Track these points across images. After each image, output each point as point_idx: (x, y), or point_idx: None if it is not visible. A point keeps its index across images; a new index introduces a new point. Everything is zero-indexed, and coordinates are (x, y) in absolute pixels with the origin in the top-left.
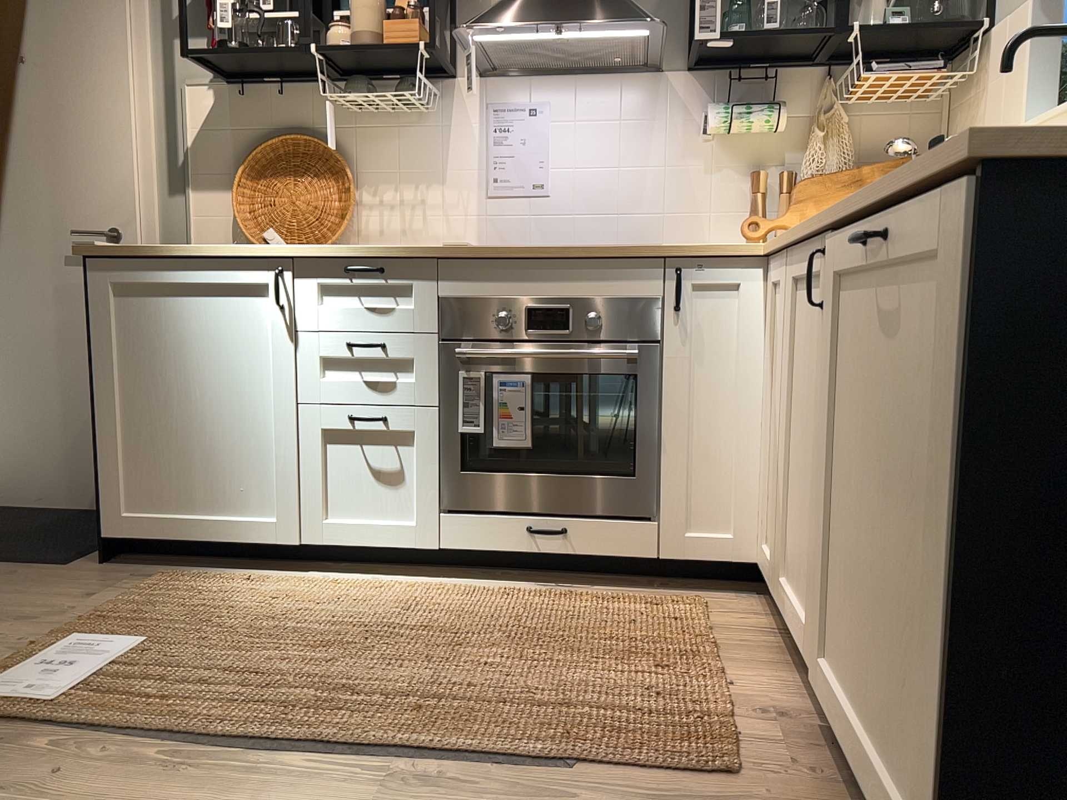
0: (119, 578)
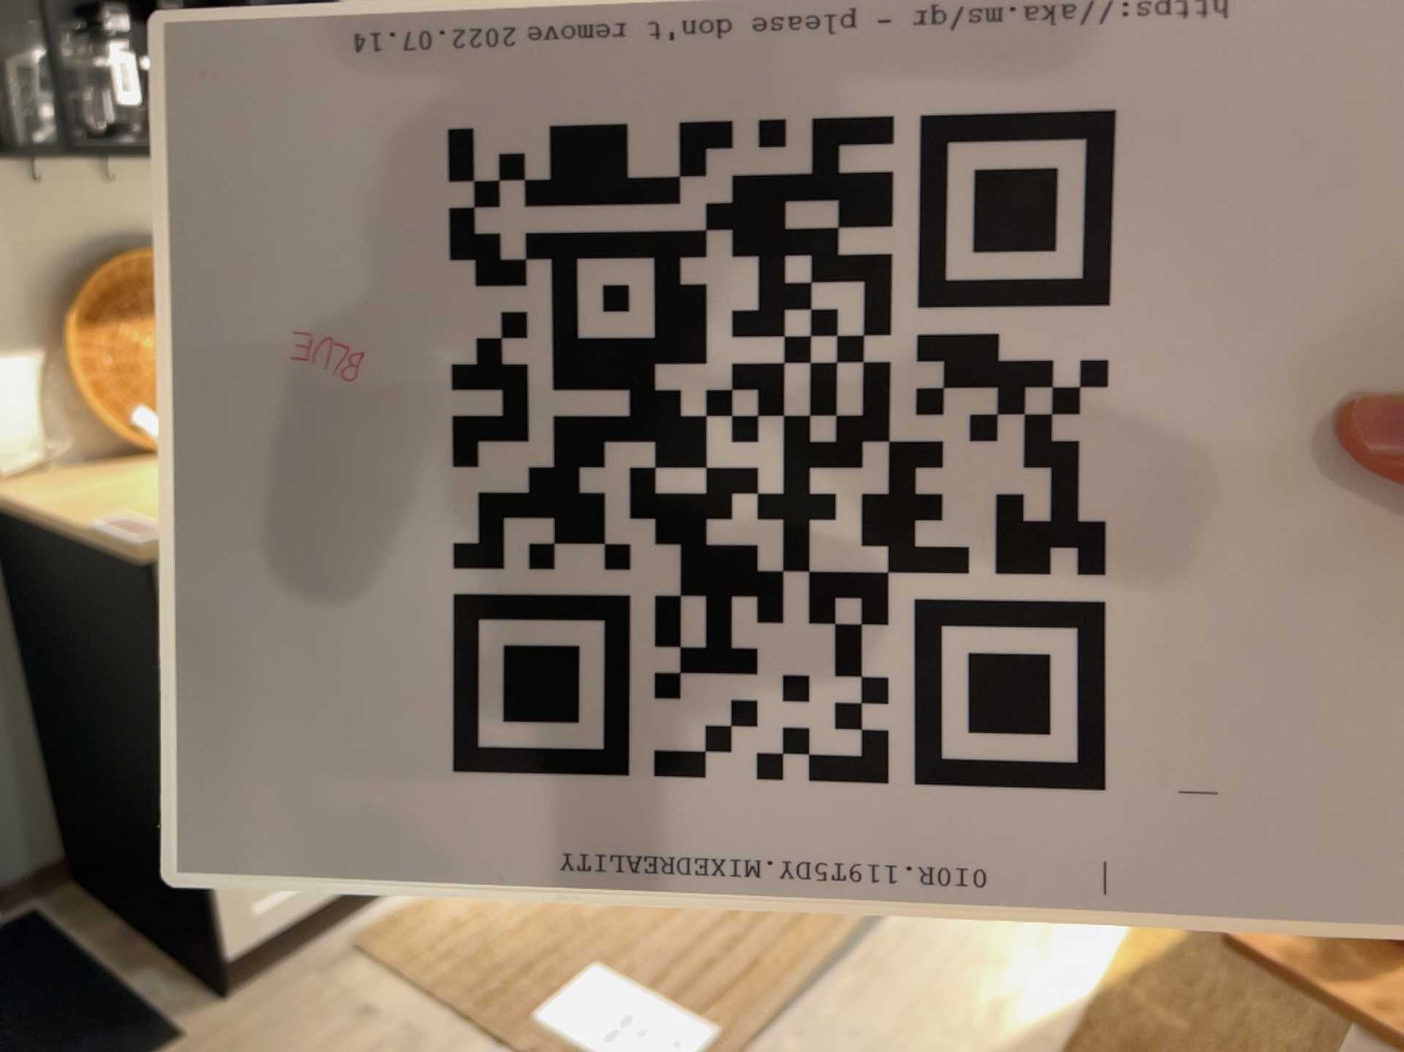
0: (317, 986)
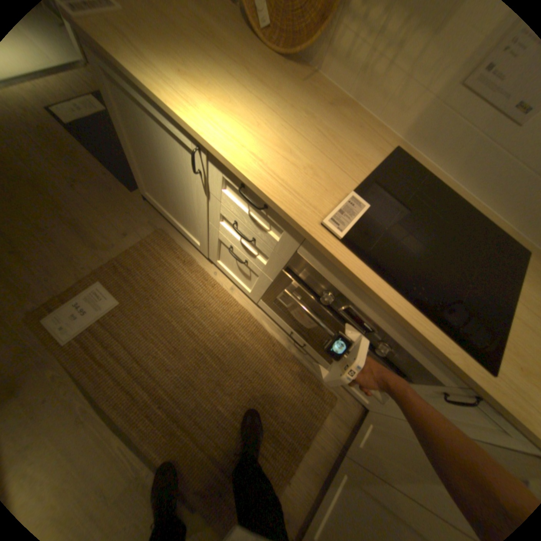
0: (143, 222)
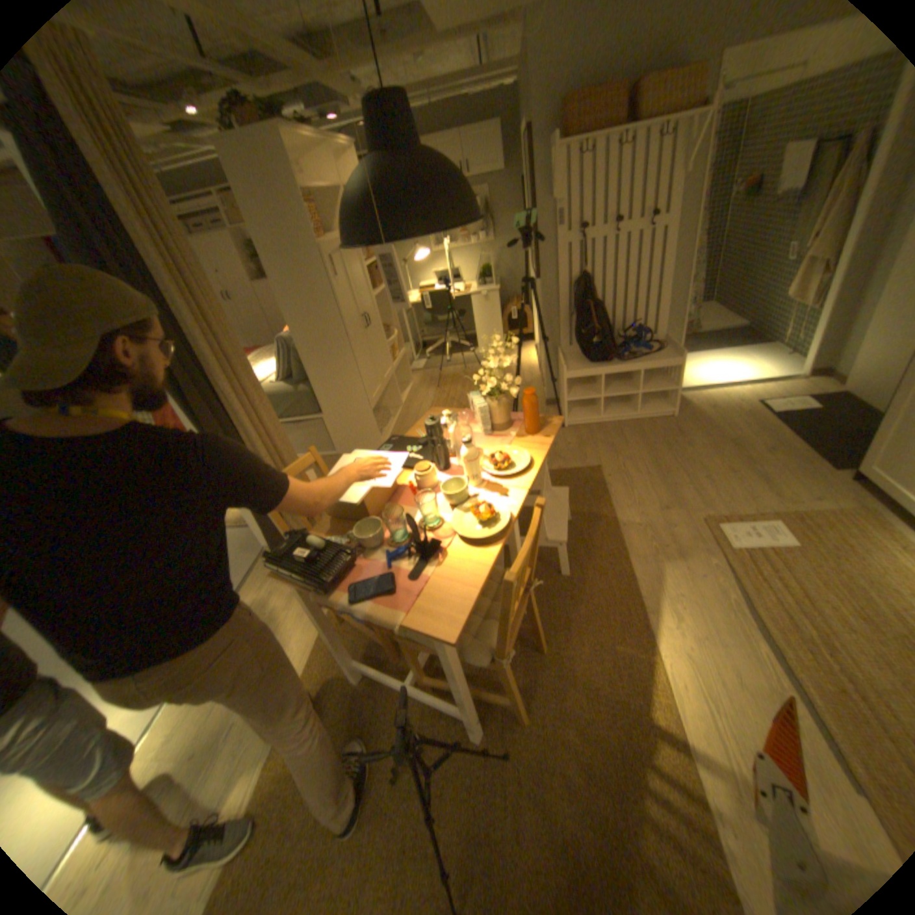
0: (846, 496)
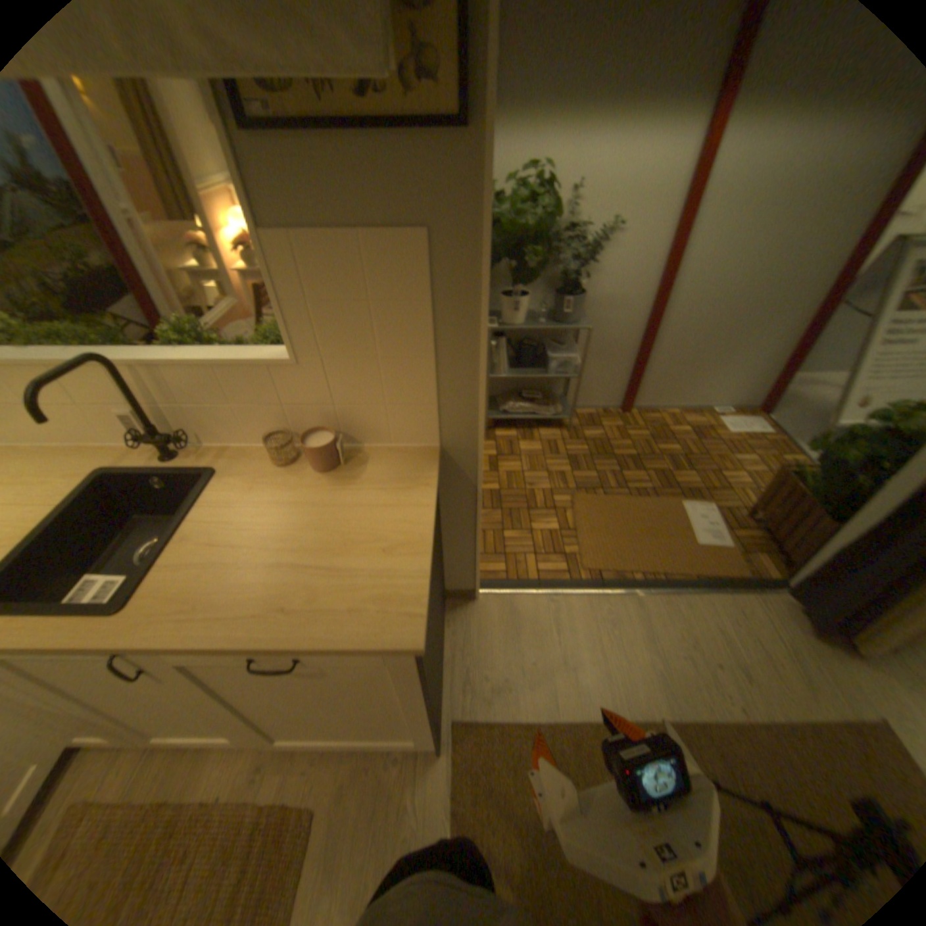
0: None
